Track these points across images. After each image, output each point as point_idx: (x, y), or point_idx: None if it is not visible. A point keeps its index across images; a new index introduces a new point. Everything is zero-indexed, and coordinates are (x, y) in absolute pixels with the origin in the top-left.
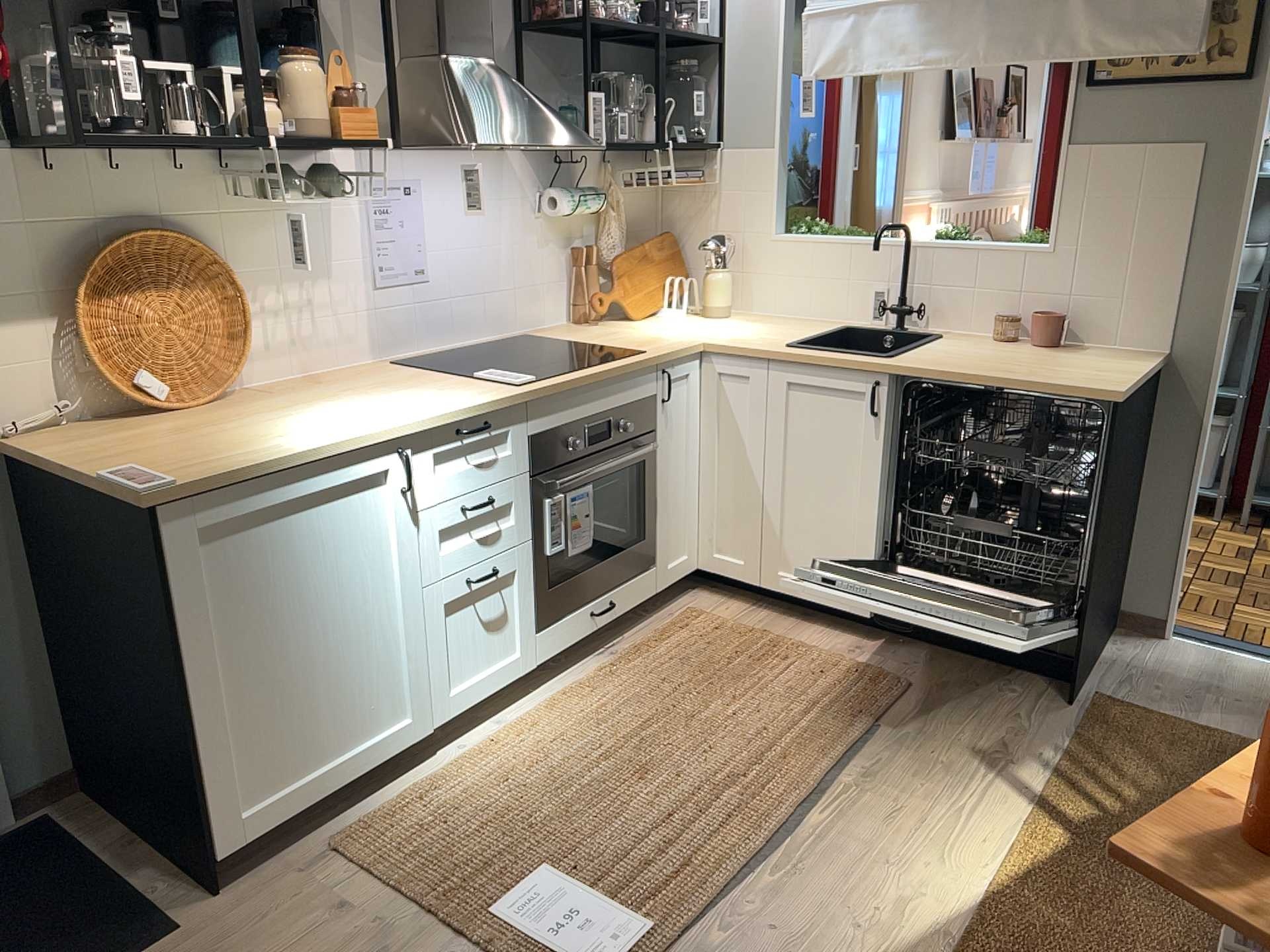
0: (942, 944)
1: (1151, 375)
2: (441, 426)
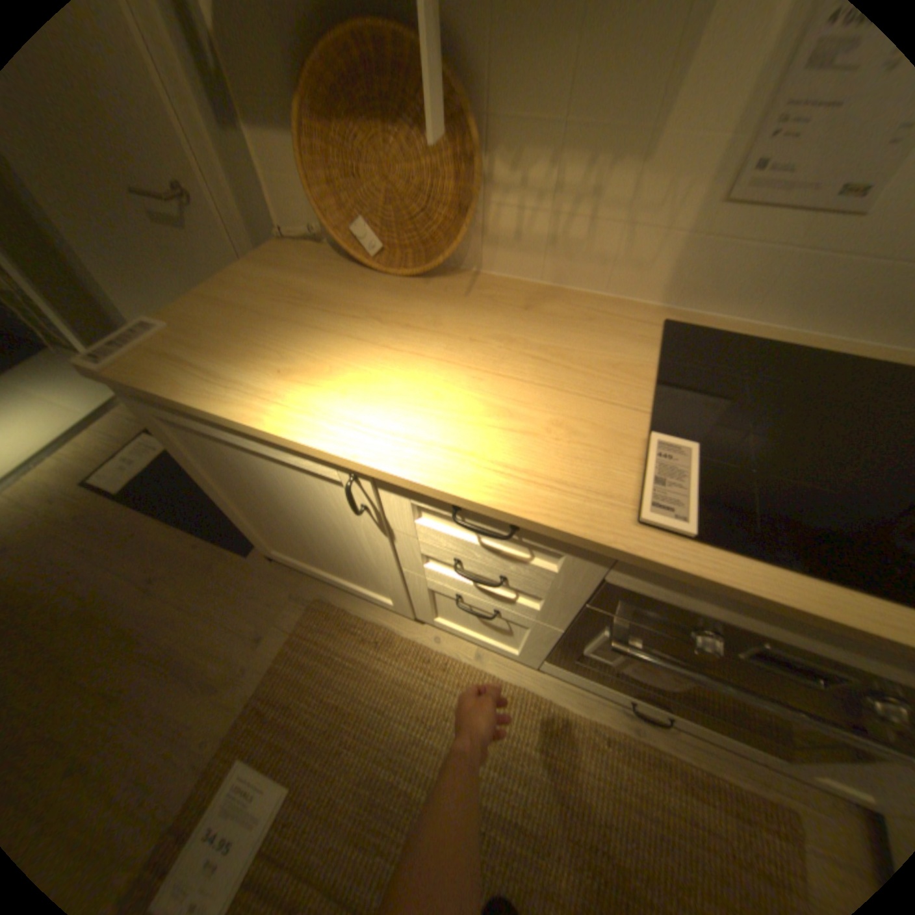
0: None
1: None
2: (423, 487)
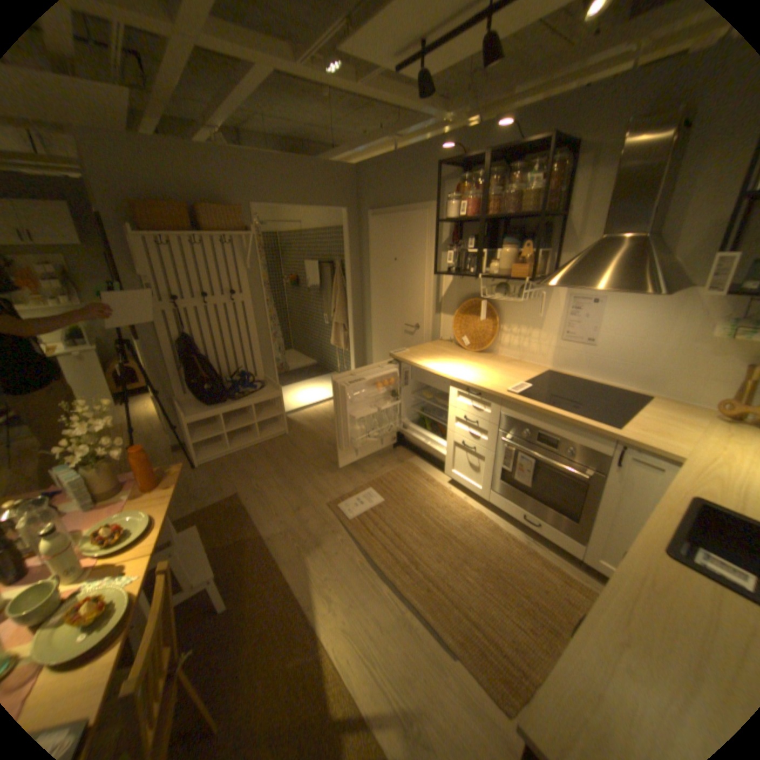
0: (307, 604)
1: None
2: (461, 383)
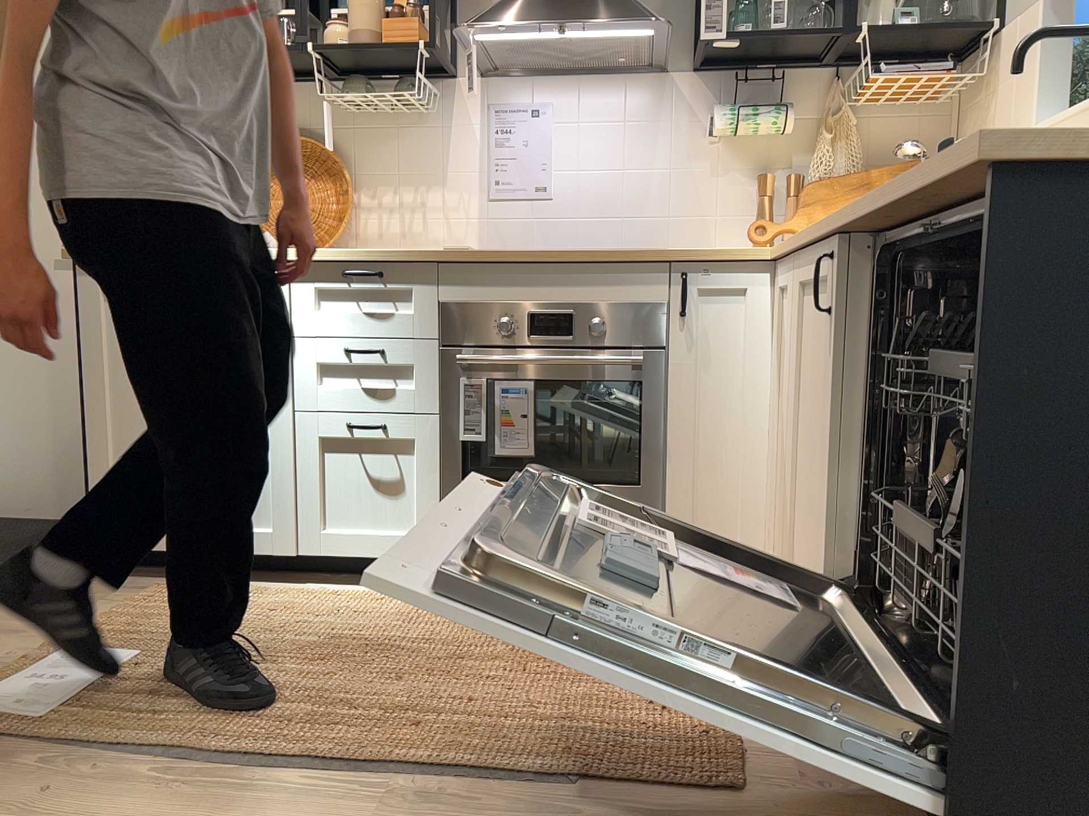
0: None
1: None
2: (323, 263)
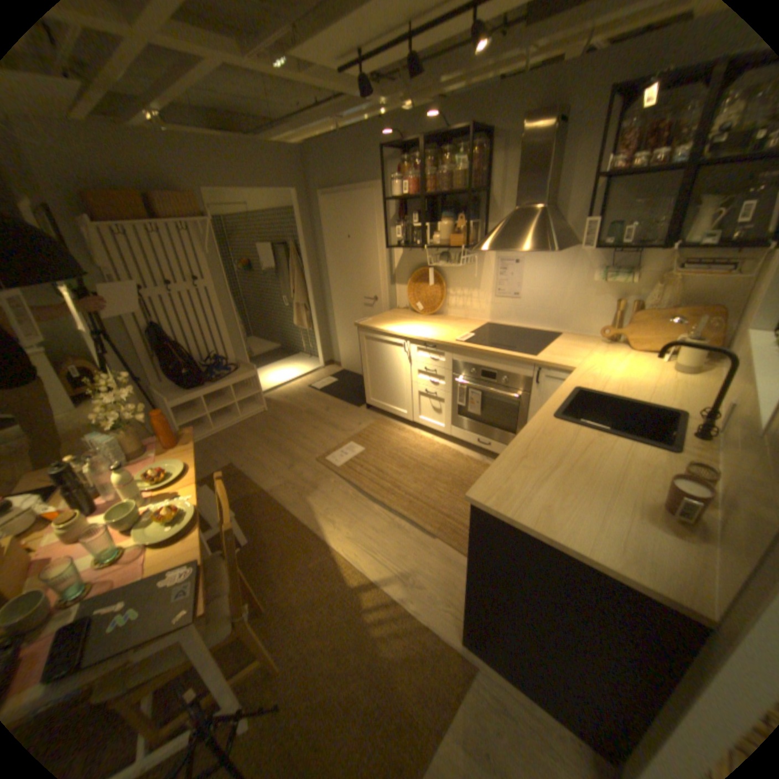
0: (315, 527)
1: (594, 569)
2: (418, 340)
